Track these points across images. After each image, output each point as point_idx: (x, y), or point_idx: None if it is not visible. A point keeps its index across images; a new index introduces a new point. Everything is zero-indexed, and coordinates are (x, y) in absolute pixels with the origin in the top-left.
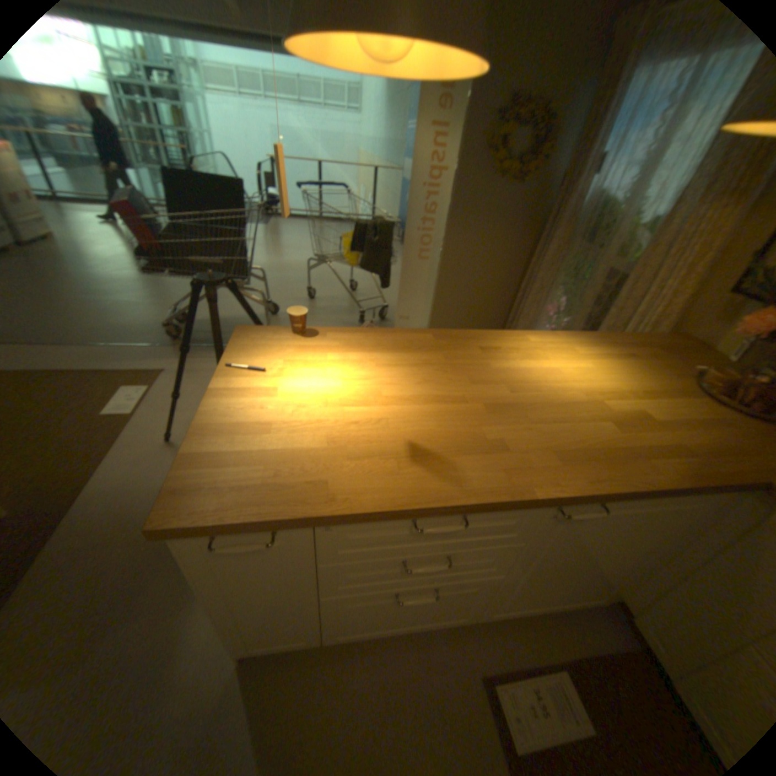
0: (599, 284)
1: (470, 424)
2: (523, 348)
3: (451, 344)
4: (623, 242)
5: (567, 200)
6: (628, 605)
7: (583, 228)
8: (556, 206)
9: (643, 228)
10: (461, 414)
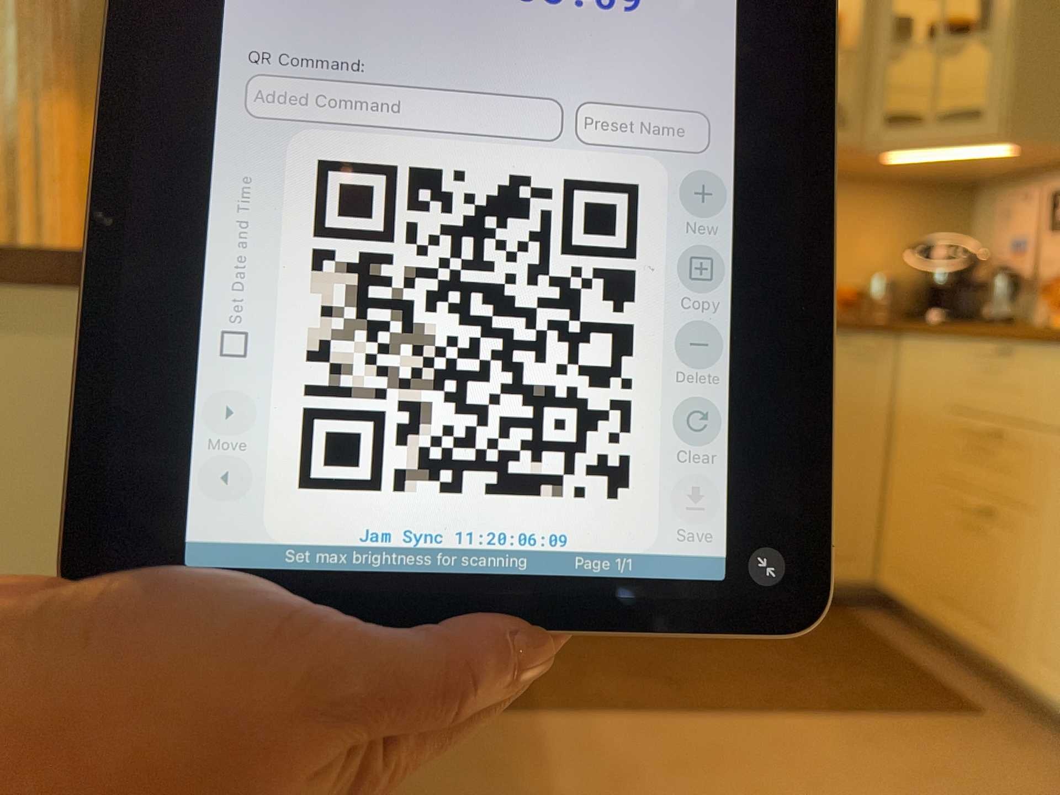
0: None
1: None
2: None
3: None
4: None
5: None
6: None
7: None
8: None
9: None
10: None
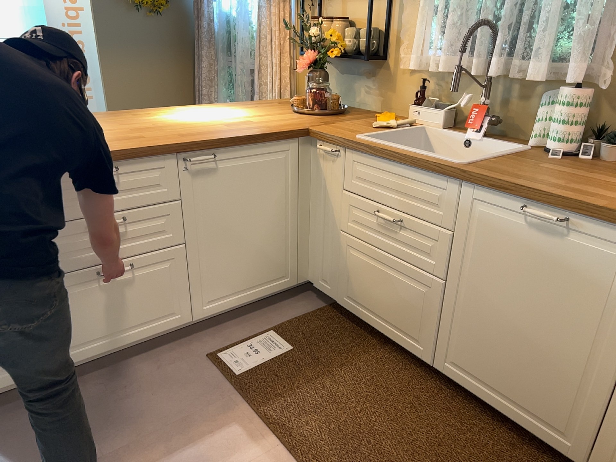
0: (245, 84)
1: (118, 135)
2: (169, 112)
3: (106, 116)
4: (248, 48)
5: (201, 26)
6: (309, 280)
7: (220, 45)
8: (196, 33)
9: (253, 34)
10: (111, 133)
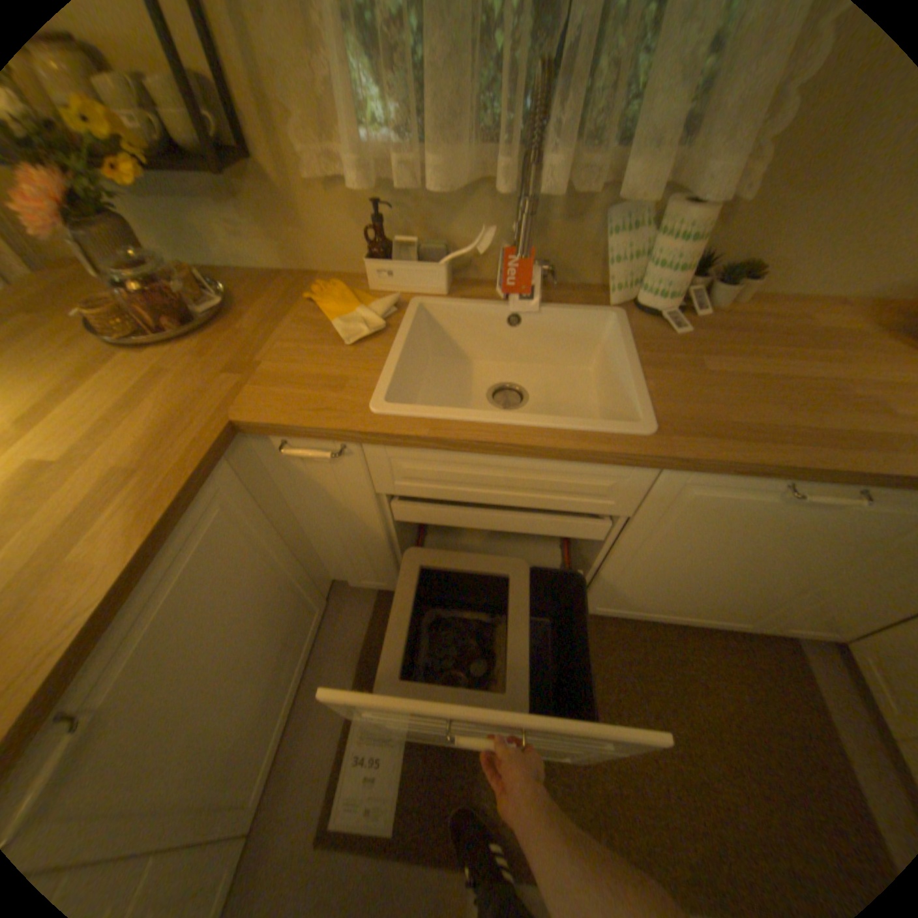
0: None
1: None
2: None
3: None
4: None
5: None
6: (335, 580)
7: None
8: None
9: None
10: None
